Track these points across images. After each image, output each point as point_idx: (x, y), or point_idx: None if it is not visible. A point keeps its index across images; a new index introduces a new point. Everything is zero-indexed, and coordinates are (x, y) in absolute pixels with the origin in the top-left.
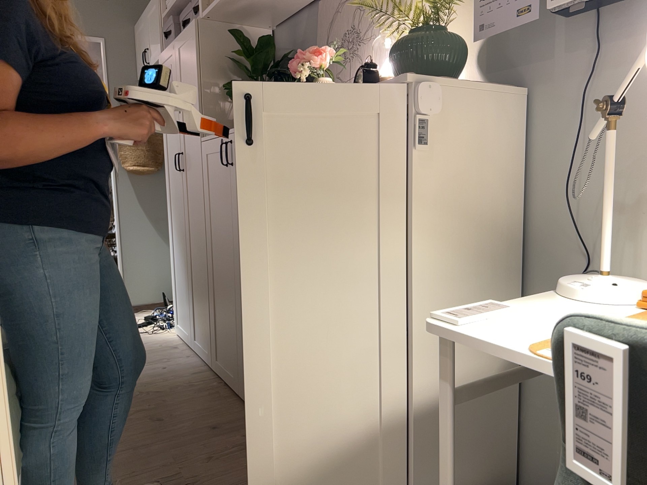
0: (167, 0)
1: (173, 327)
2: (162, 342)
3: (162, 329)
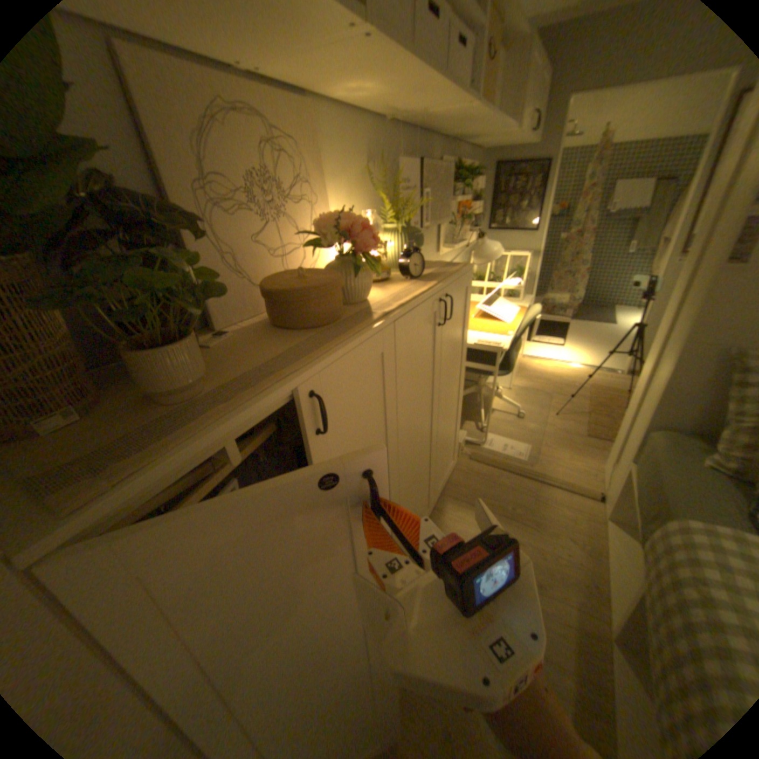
0: None
1: None
2: None
3: None
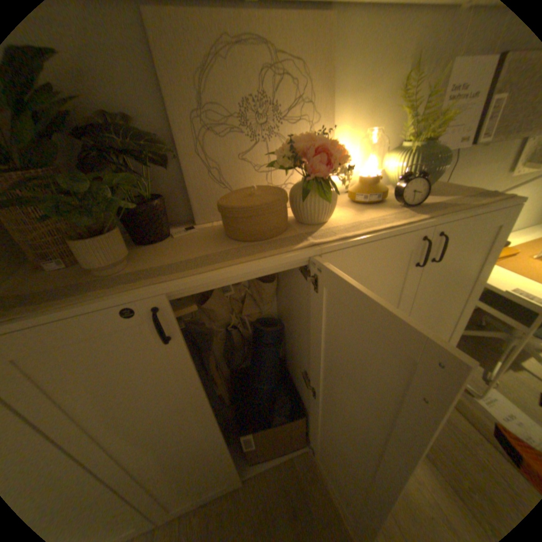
0: None
1: None
2: None
3: None
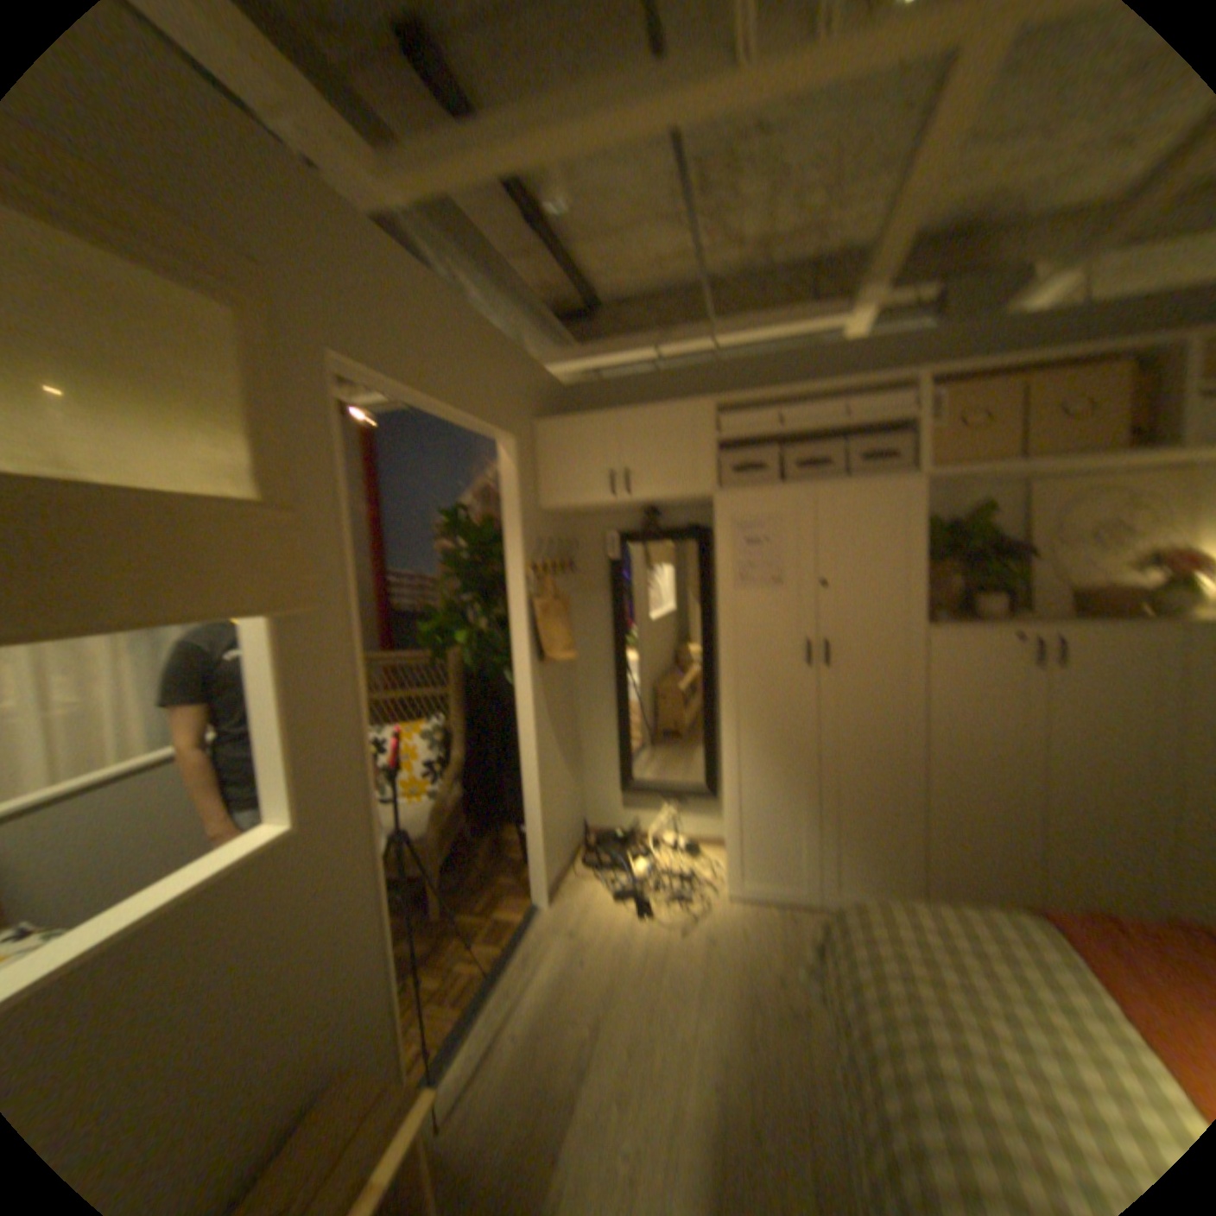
0: (716, 415)
1: (693, 892)
2: (751, 920)
3: (688, 903)
